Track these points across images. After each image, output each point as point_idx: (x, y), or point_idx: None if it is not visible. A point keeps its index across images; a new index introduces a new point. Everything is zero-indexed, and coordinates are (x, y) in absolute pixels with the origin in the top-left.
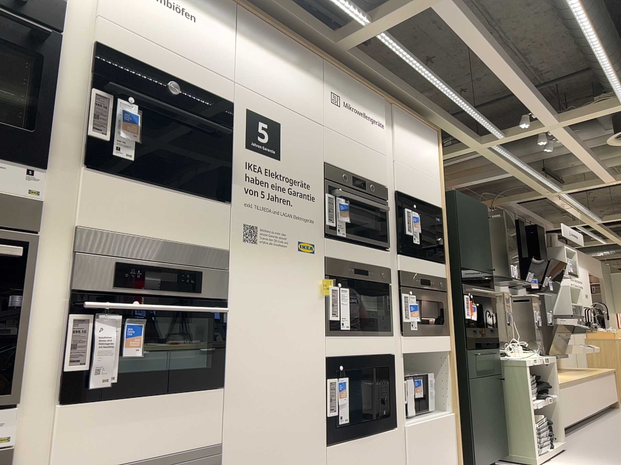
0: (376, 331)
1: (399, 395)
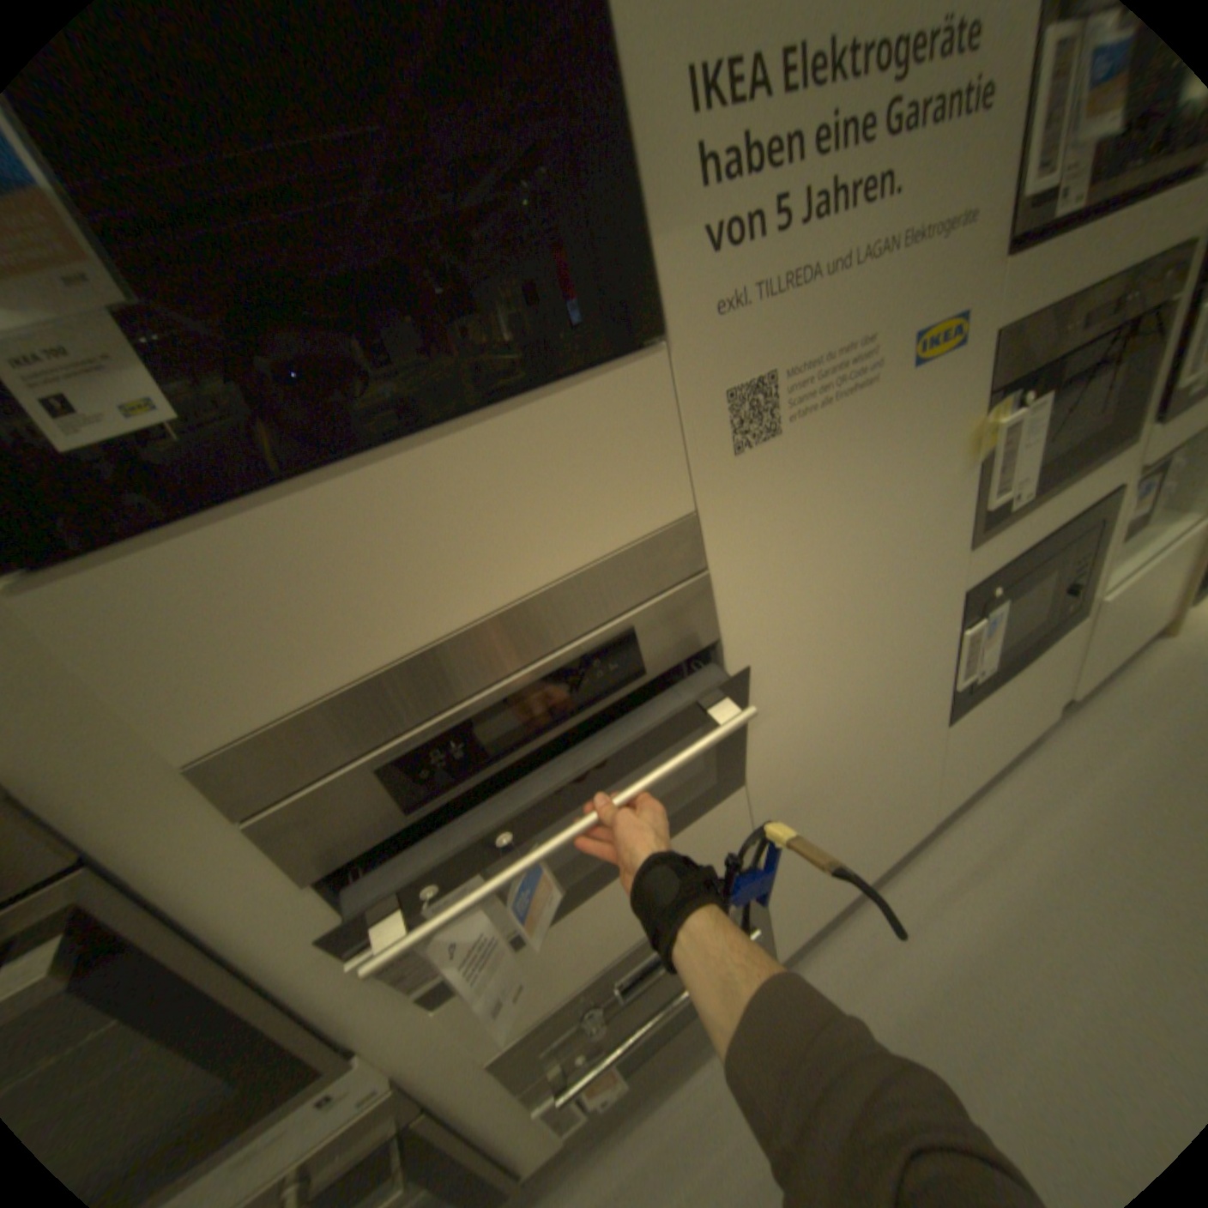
0: (1098, 457)
1: (1107, 553)
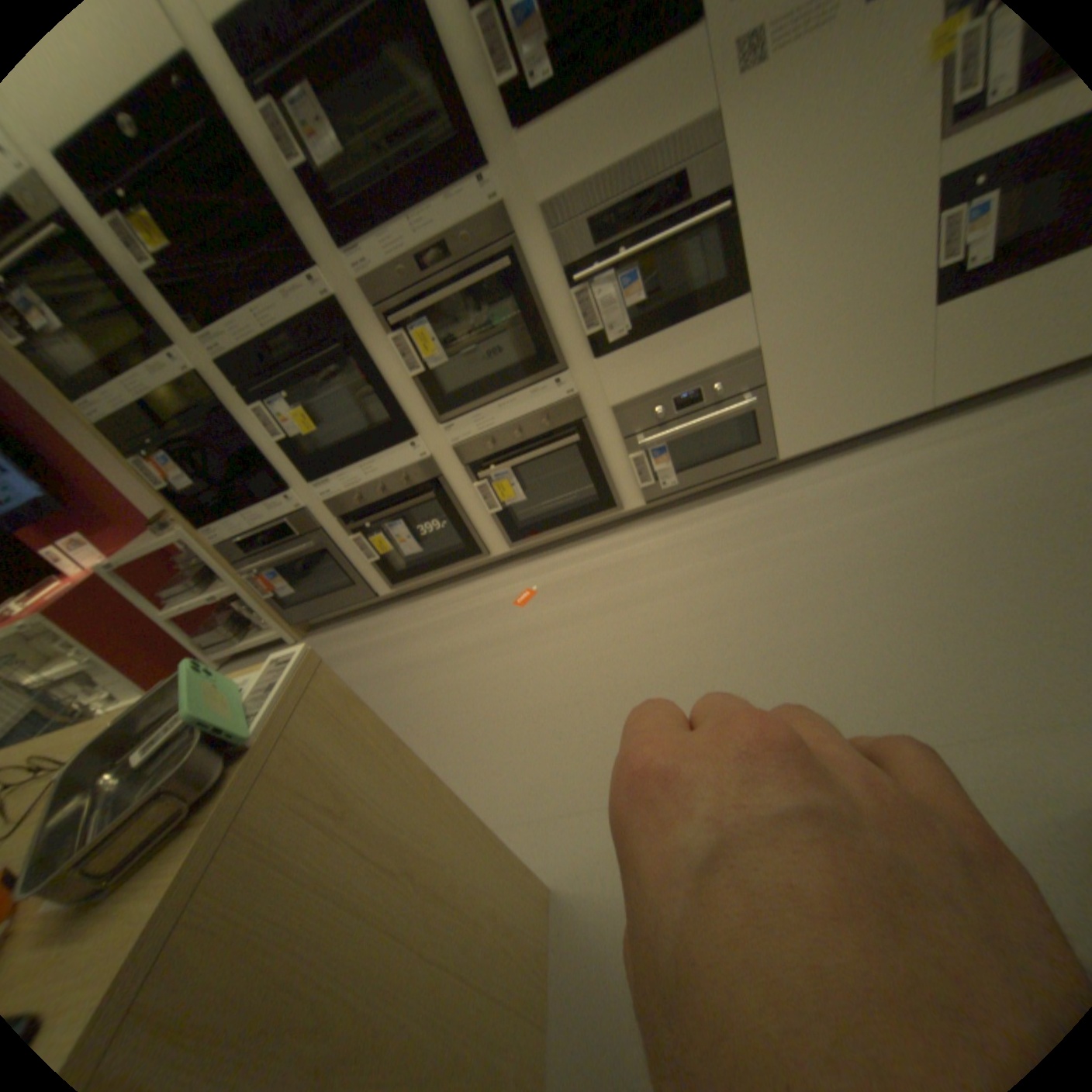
0: None
1: None
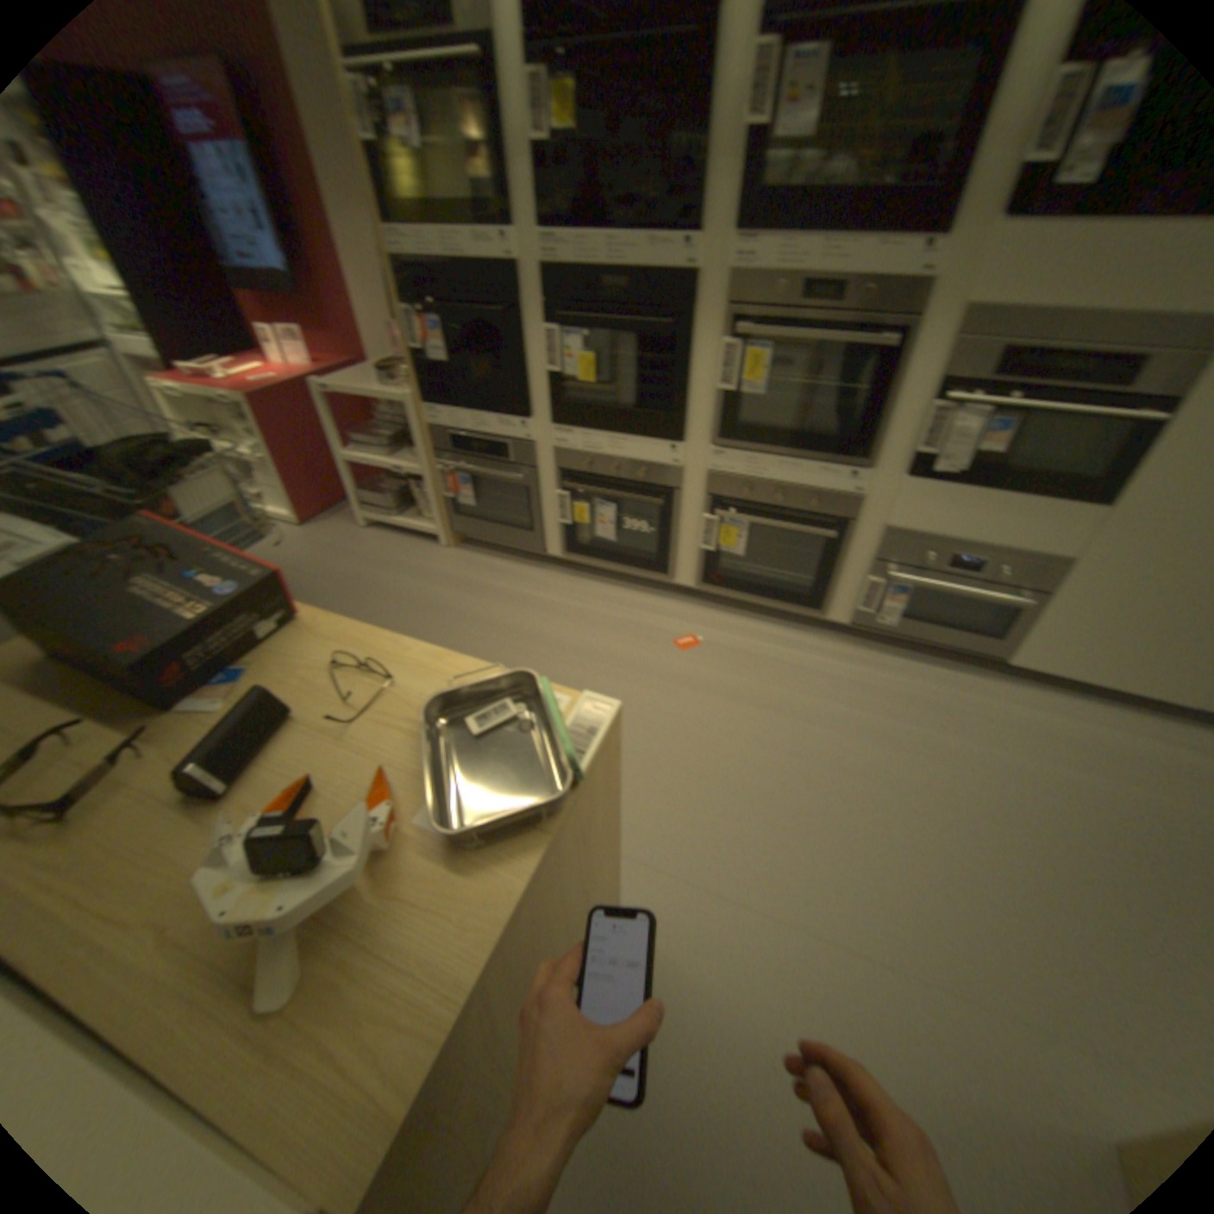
0: None
1: None
